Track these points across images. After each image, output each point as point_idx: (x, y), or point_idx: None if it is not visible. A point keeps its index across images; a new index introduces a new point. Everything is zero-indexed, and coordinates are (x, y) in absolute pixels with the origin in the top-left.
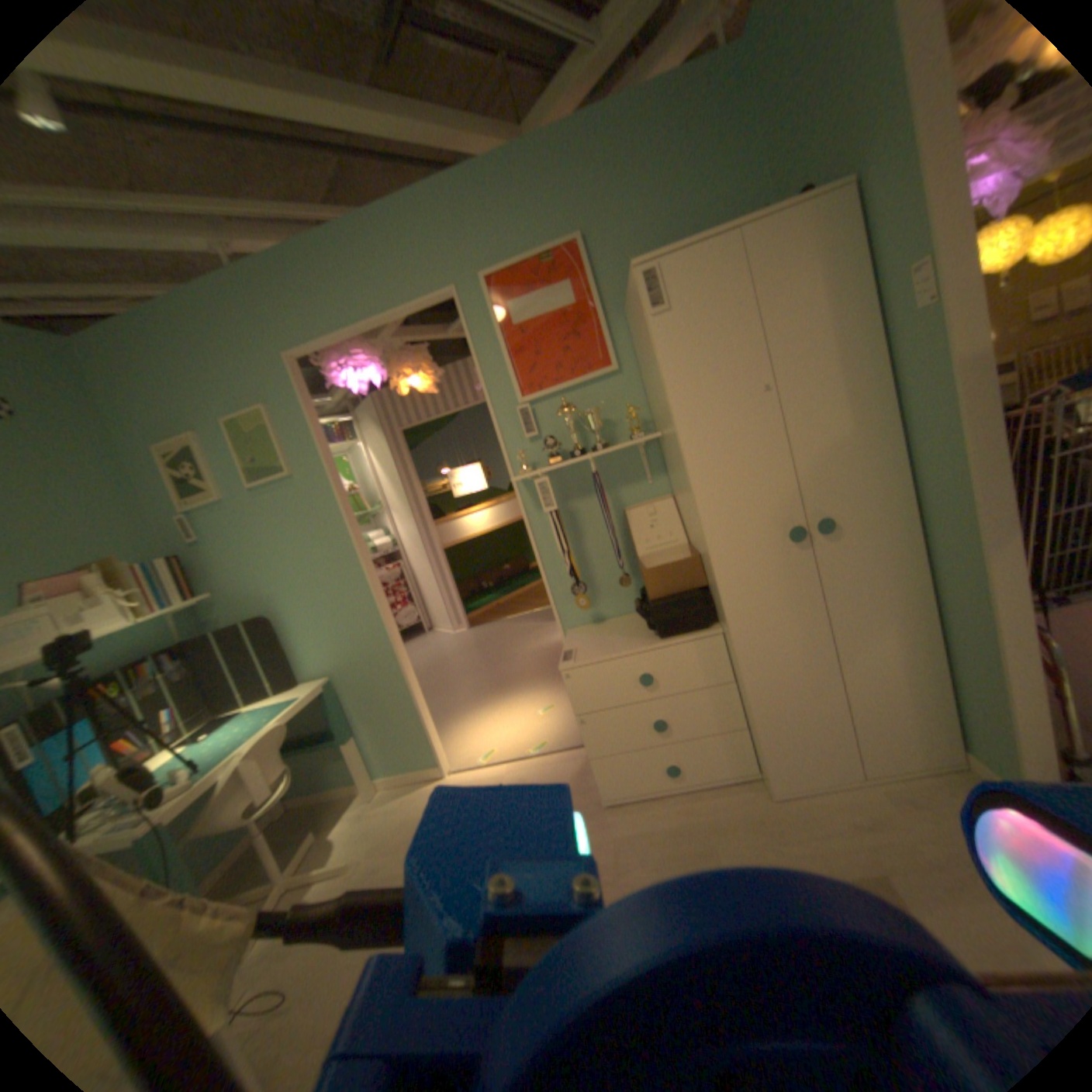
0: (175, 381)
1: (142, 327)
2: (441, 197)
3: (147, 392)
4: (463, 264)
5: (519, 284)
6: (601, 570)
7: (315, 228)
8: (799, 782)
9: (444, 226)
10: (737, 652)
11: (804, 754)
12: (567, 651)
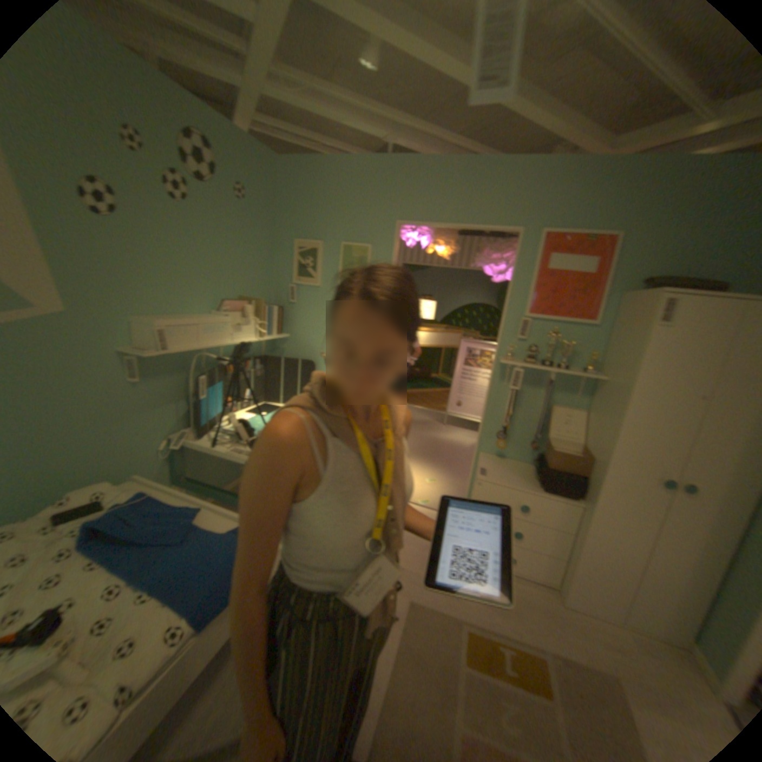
0: (329, 209)
1: (326, 170)
2: (548, 171)
3: (311, 208)
4: (539, 218)
5: (568, 246)
6: (521, 431)
7: (459, 156)
8: (587, 606)
9: (540, 190)
10: (594, 525)
11: (599, 595)
12: (485, 470)
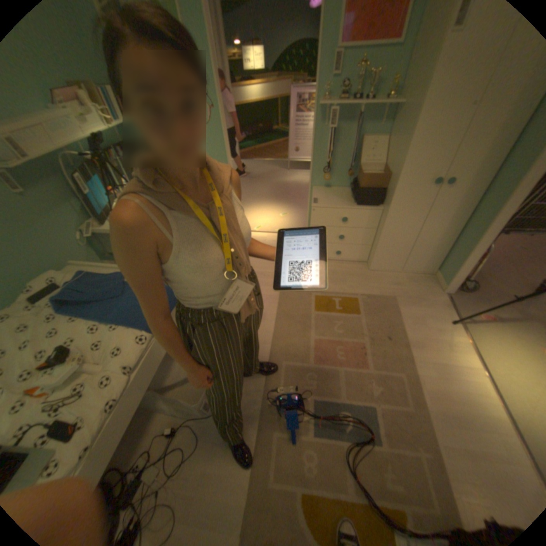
0: None
1: None
2: None
3: None
4: None
5: None
6: (339, 163)
7: None
8: (380, 266)
9: None
10: (386, 219)
11: (387, 258)
12: (315, 199)
